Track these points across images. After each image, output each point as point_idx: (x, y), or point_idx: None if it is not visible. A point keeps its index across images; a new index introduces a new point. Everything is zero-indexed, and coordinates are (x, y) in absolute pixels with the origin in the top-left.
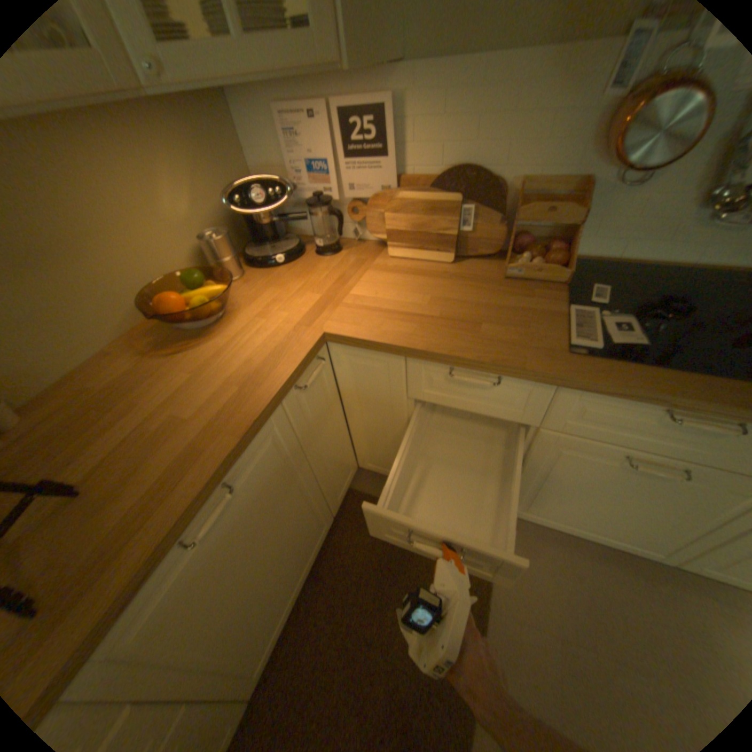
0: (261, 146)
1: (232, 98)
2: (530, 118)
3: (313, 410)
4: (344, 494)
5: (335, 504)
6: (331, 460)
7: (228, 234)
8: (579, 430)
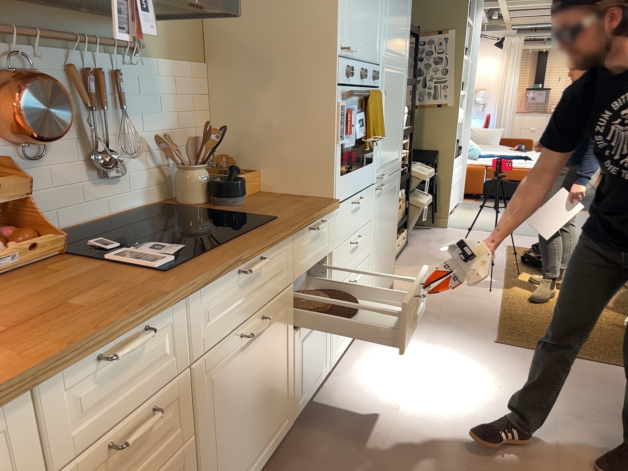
0: None
1: None
2: None
3: None
4: None
5: None
6: None
7: None
8: (208, 341)
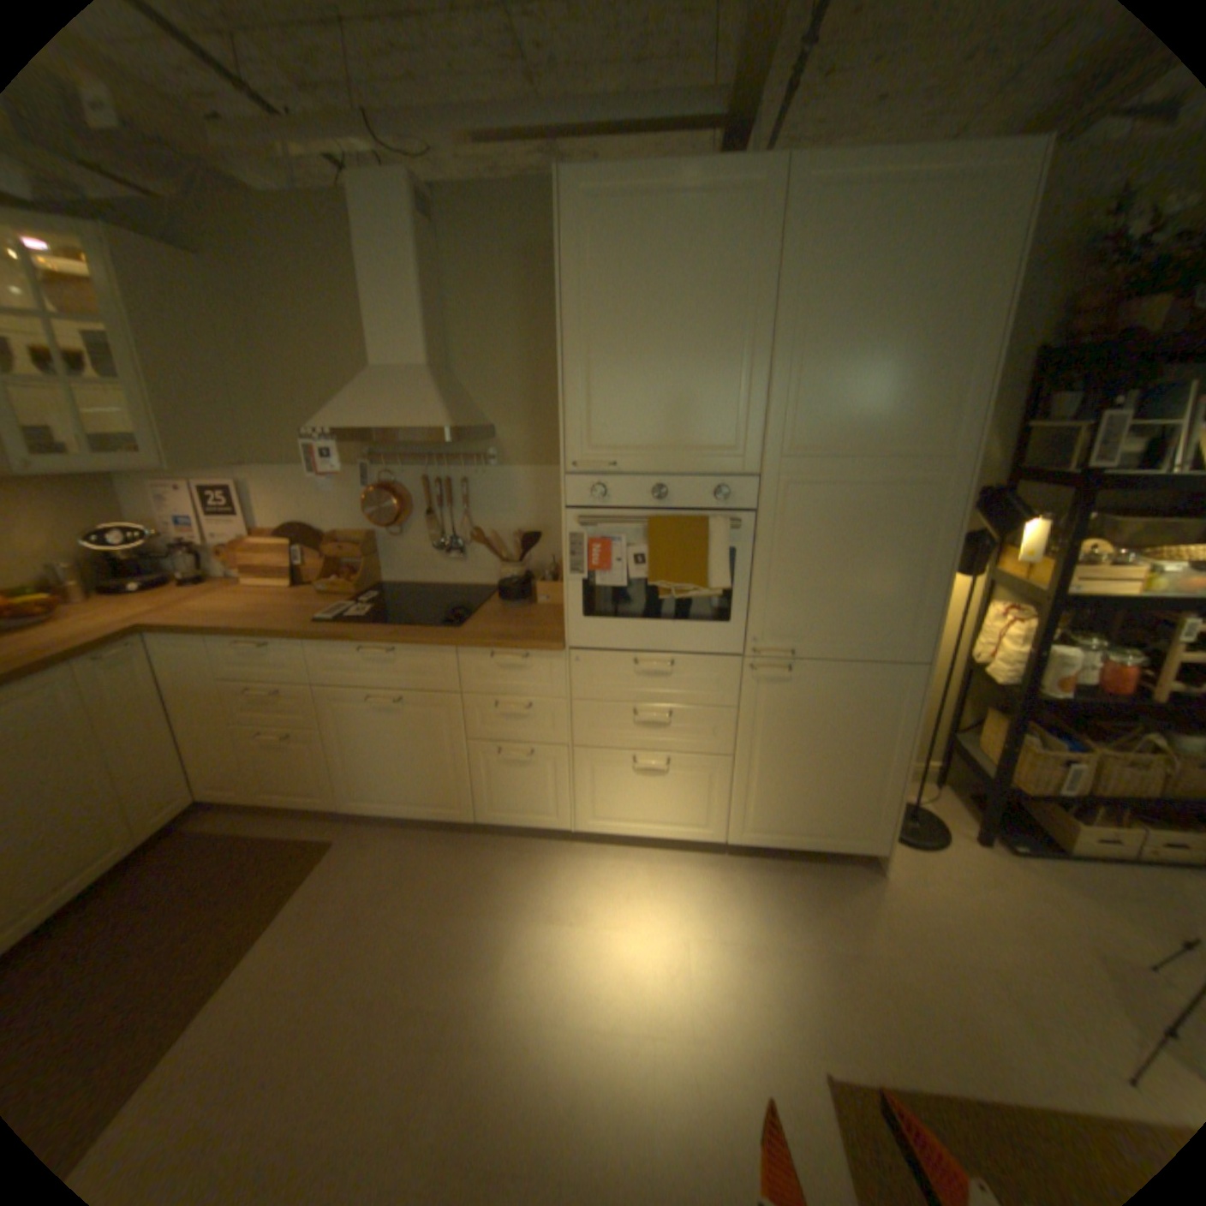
0: (136, 509)
1: (114, 477)
2: (325, 500)
3: (111, 693)
4: (157, 825)
5: (138, 827)
6: (135, 762)
7: (83, 572)
8: (329, 681)
